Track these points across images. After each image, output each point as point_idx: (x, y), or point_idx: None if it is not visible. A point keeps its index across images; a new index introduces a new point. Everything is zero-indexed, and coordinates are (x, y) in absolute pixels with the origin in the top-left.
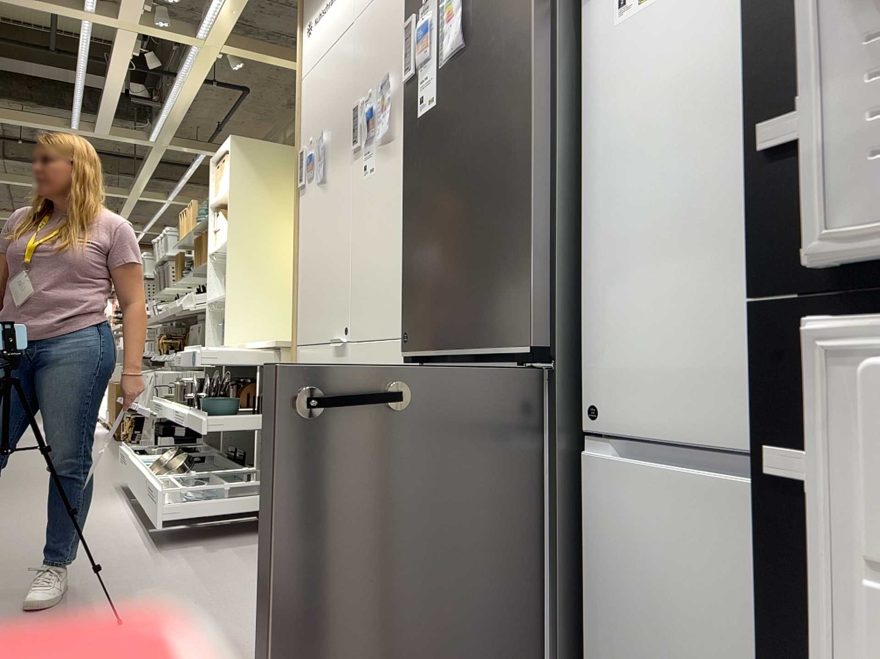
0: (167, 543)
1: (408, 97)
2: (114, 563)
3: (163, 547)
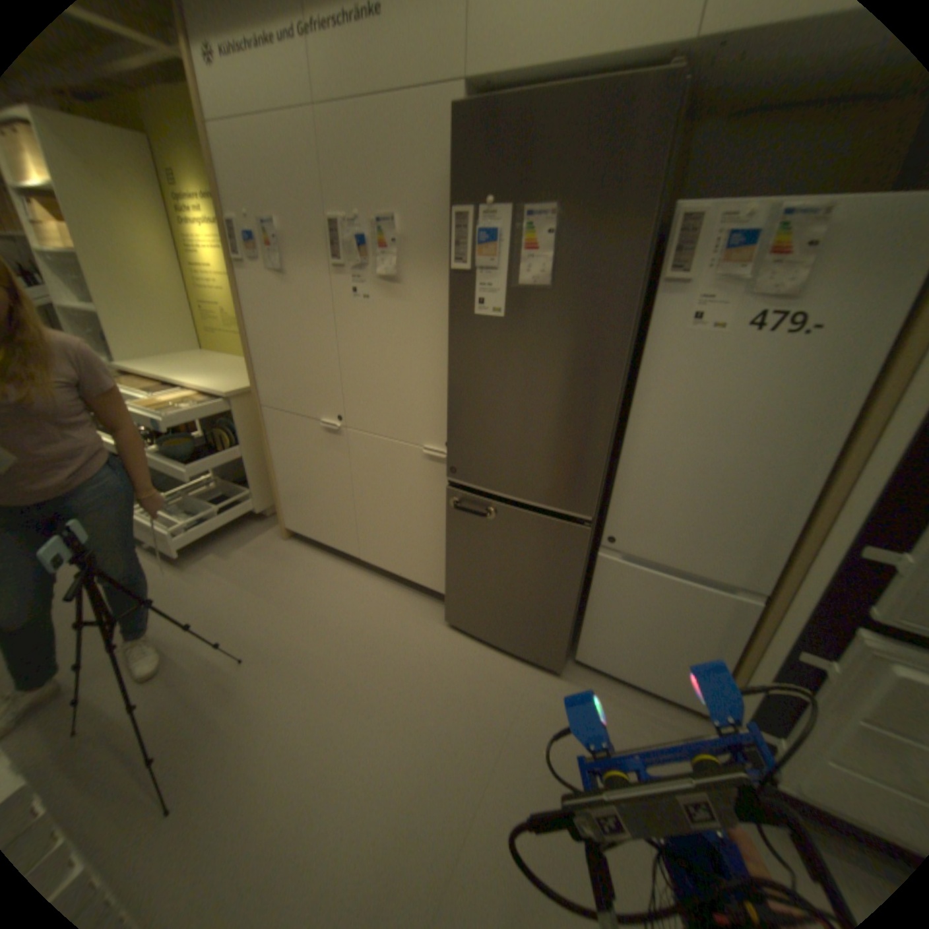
0: (177, 559)
1: (456, 285)
2: (155, 598)
3: (179, 565)
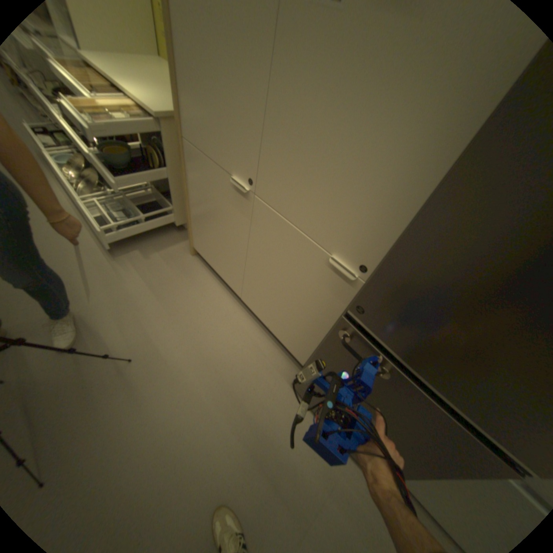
0: (113, 245)
1: None
2: (89, 276)
3: (113, 252)
